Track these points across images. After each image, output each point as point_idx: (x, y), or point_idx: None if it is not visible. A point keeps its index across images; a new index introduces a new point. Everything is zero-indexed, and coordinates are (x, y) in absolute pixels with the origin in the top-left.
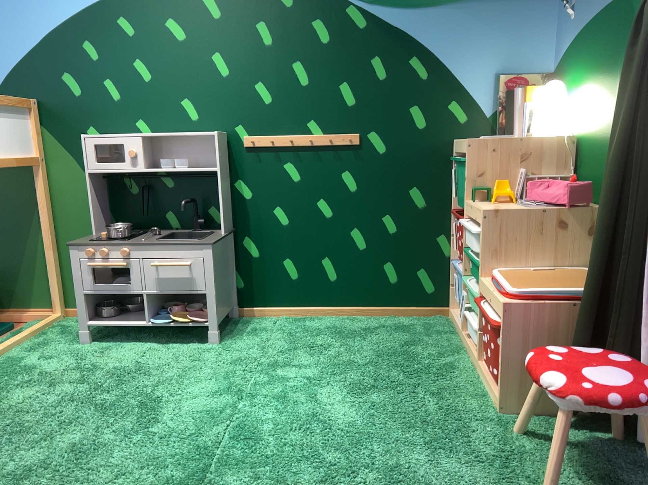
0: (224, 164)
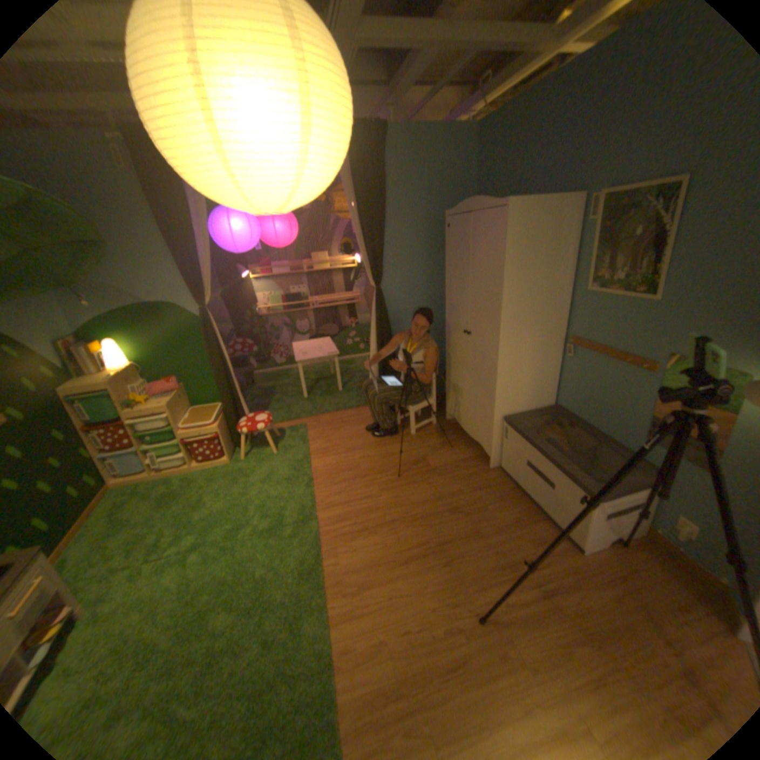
0: None
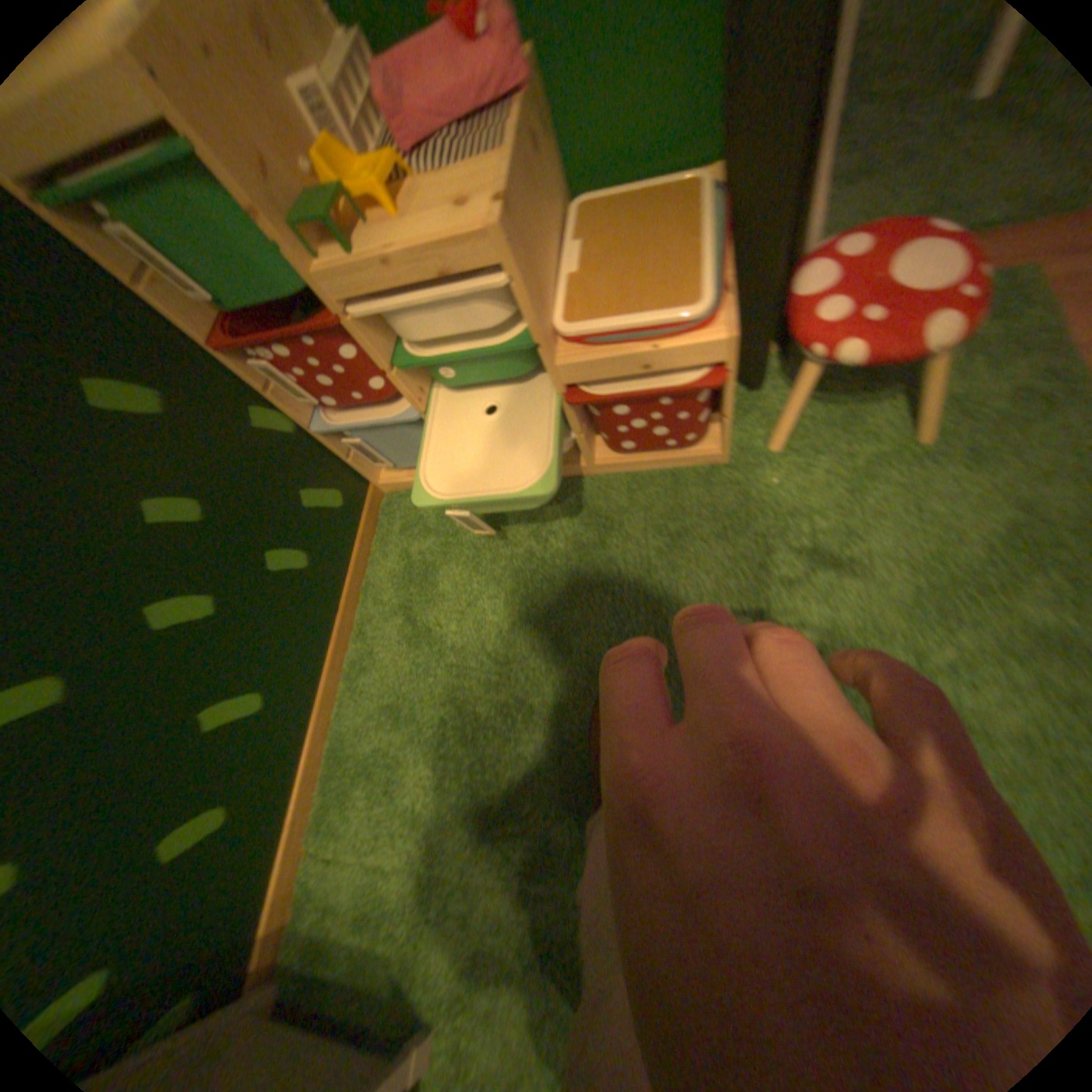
0: None
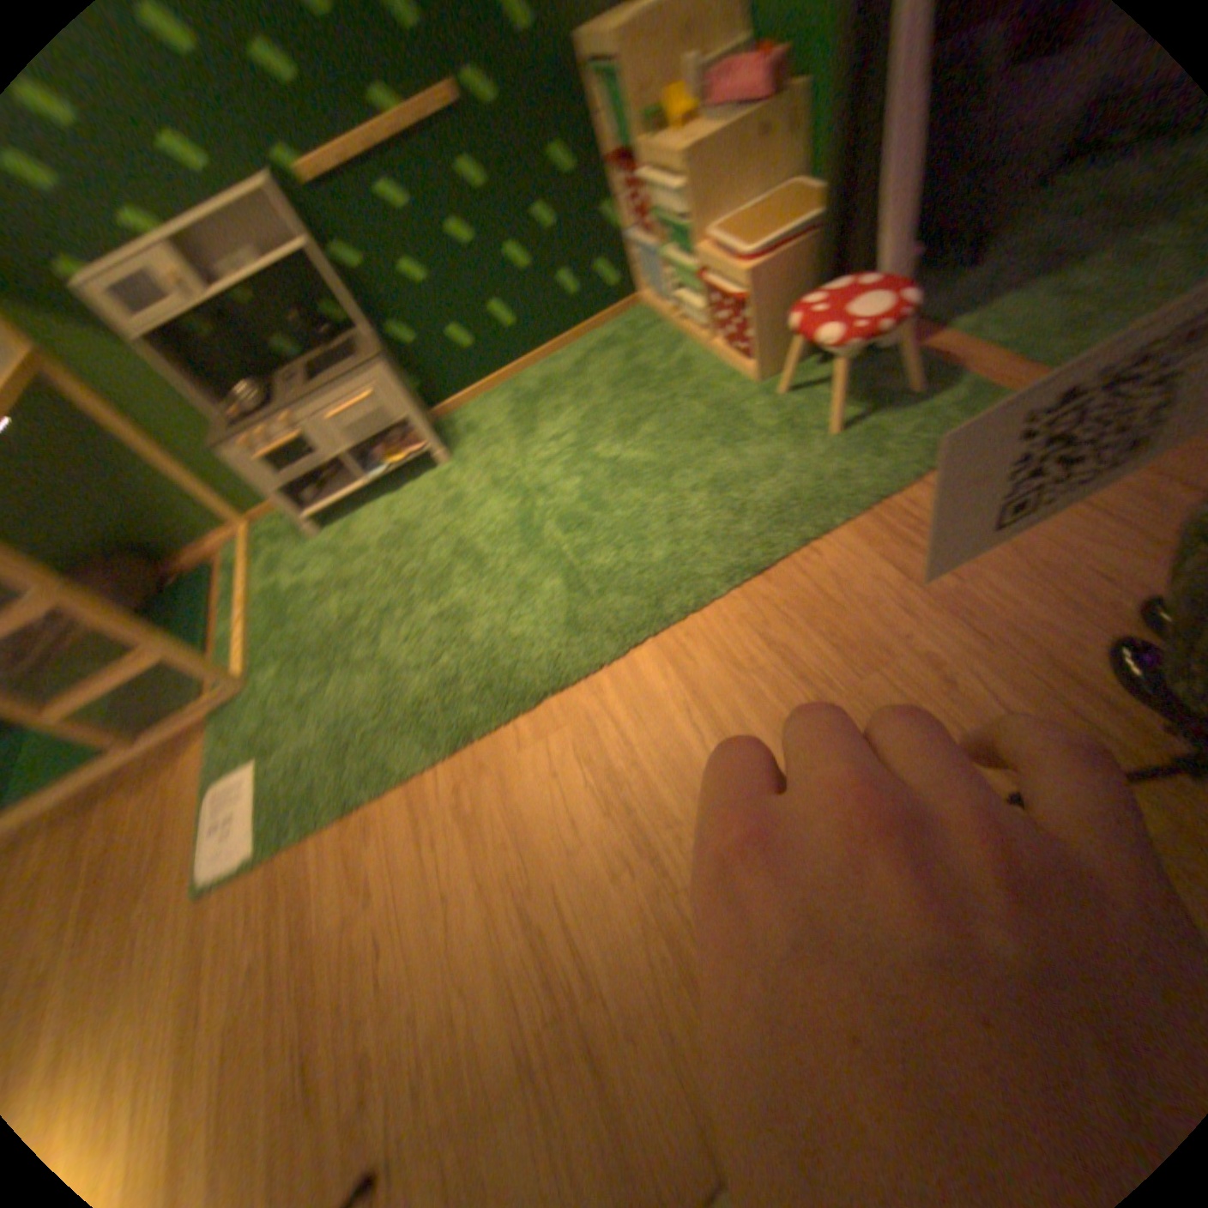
0: (294, 231)
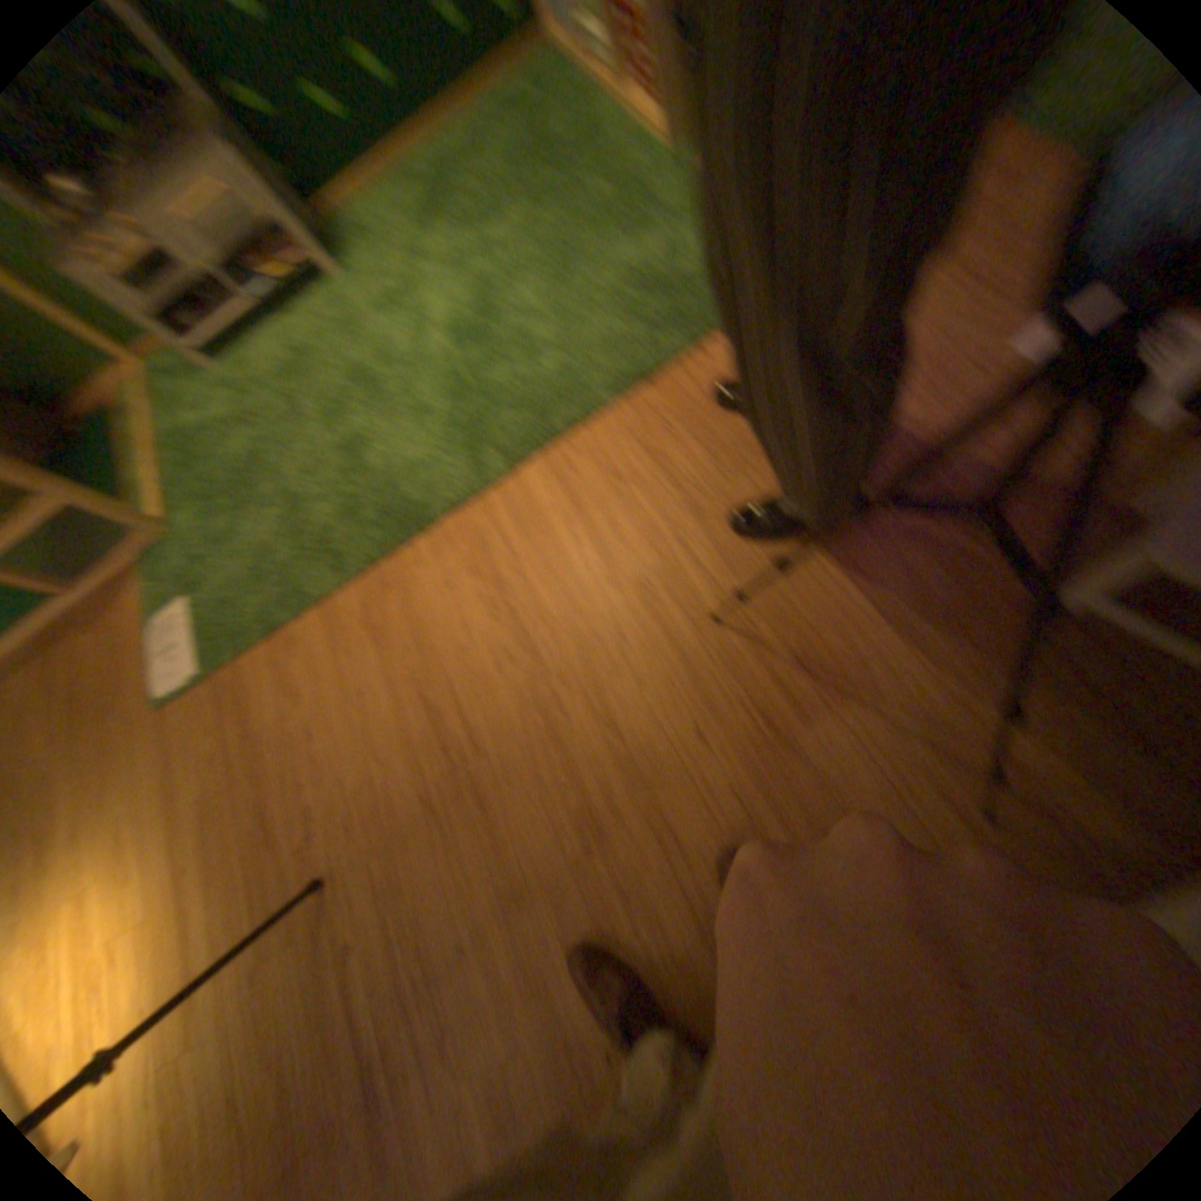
0: None
